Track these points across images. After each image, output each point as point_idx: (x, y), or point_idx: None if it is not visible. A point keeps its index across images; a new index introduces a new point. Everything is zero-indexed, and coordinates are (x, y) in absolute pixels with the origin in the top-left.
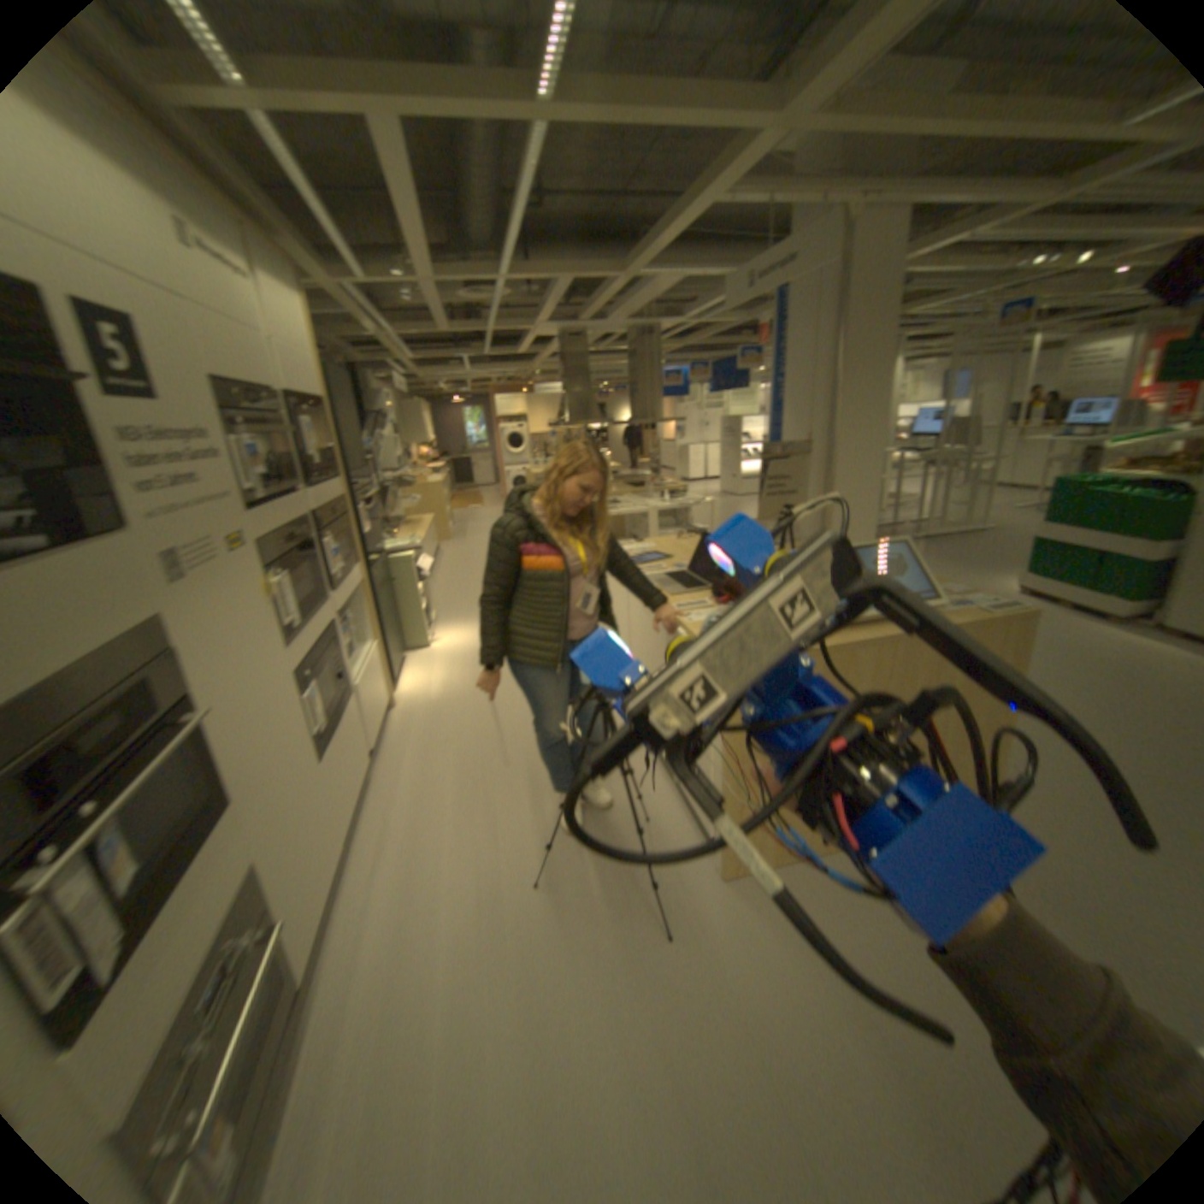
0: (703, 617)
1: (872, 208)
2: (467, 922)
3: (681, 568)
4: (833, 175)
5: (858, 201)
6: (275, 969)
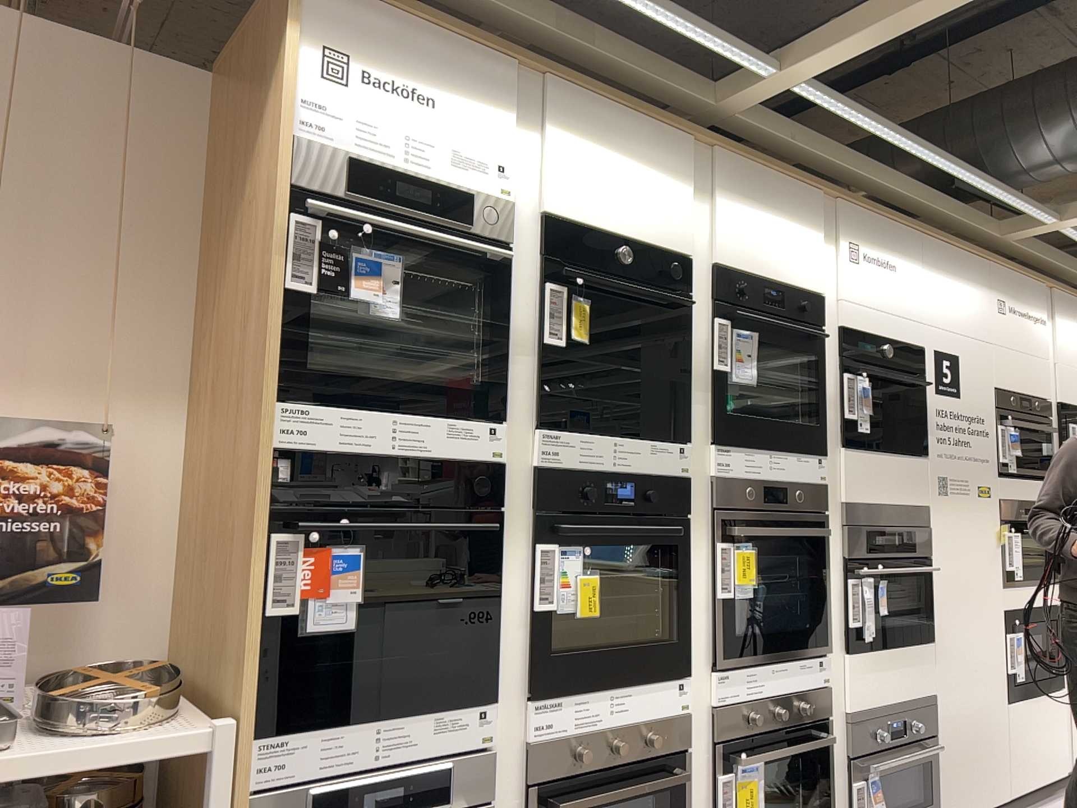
0: None
1: None
2: None
3: None
4: None
5: None
6: (929, 792)
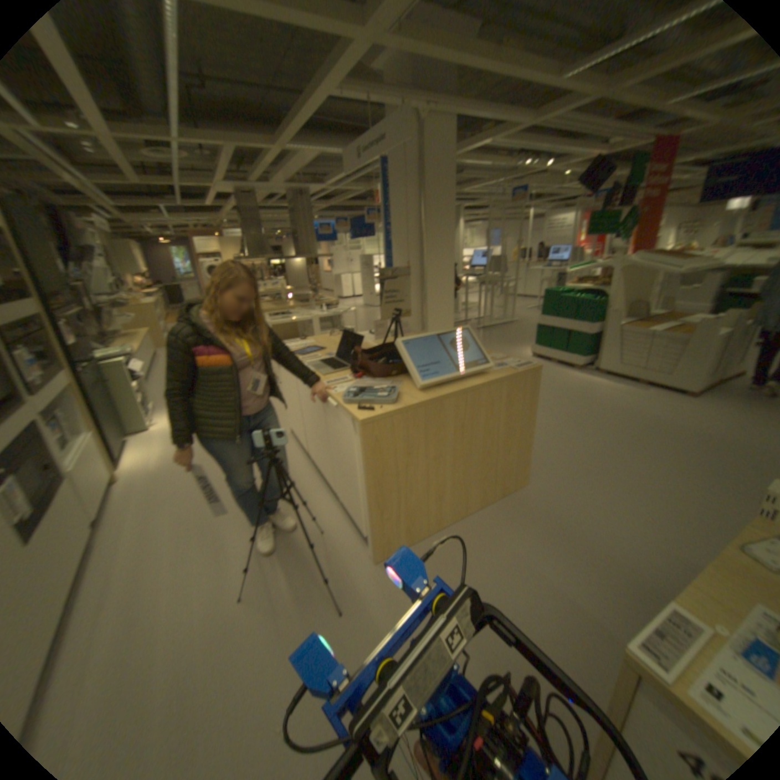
0: (345, 388)
1: (433, 113)
2: (183, 642)
3: (332, 355)
4: (408, 88)
5: (424, 107)
6: None
